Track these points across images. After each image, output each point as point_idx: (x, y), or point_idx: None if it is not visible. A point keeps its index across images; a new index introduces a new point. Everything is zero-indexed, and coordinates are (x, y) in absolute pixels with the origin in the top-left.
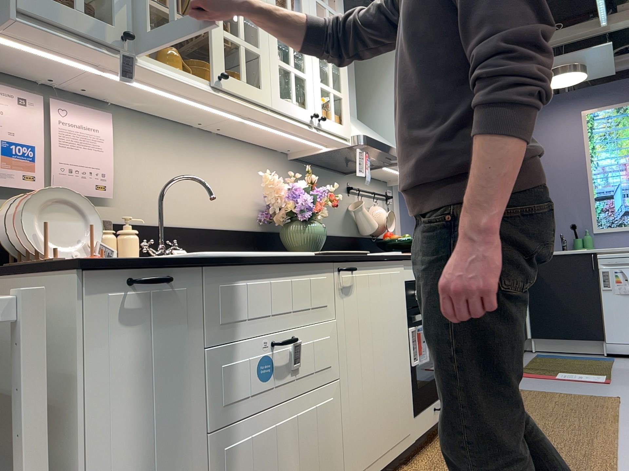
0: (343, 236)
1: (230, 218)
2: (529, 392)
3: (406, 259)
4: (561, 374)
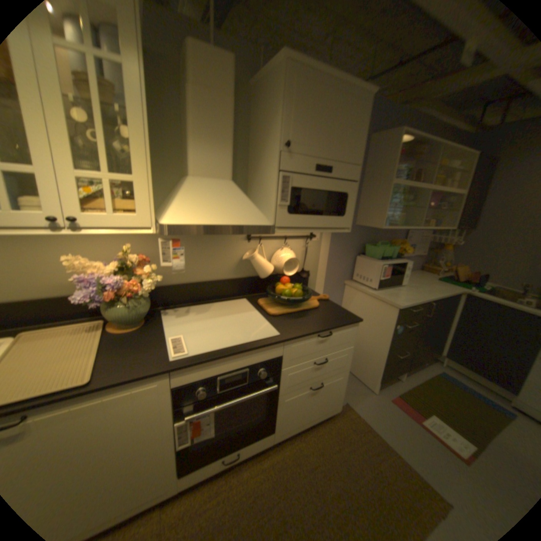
0: (232, 278)
1: (62, 285)
2: (372, 439)
3: (170, 371)
4: (433, 421)
